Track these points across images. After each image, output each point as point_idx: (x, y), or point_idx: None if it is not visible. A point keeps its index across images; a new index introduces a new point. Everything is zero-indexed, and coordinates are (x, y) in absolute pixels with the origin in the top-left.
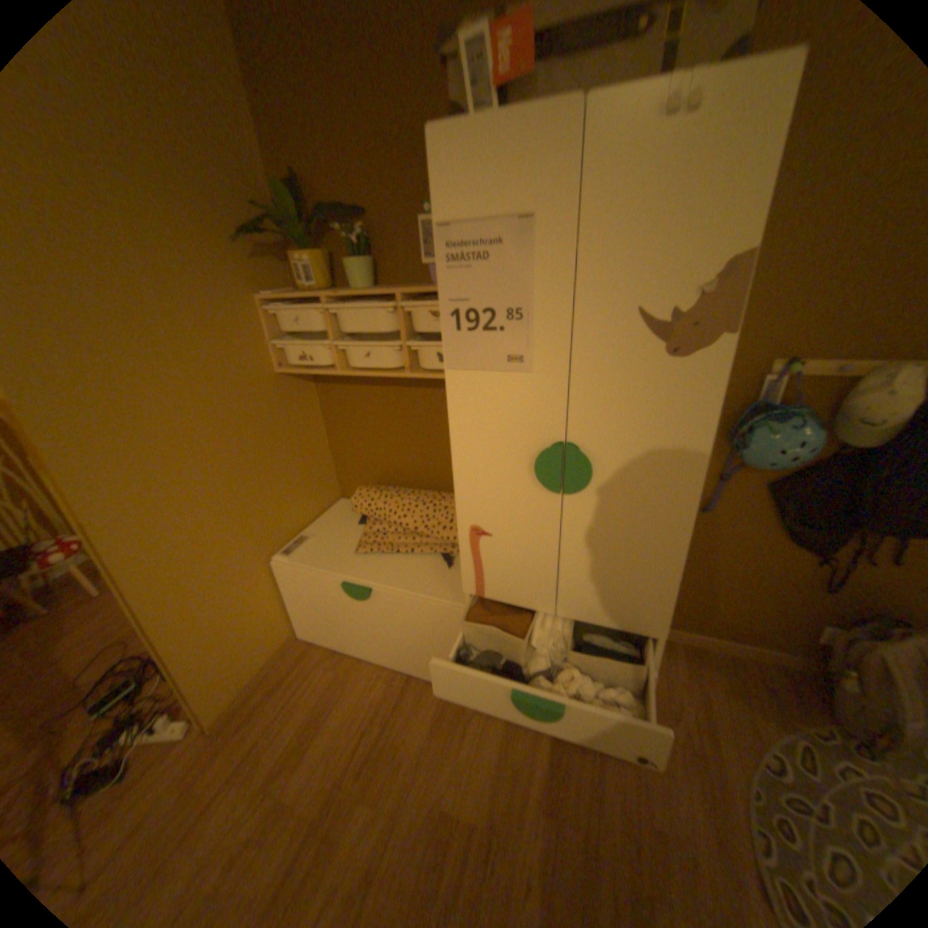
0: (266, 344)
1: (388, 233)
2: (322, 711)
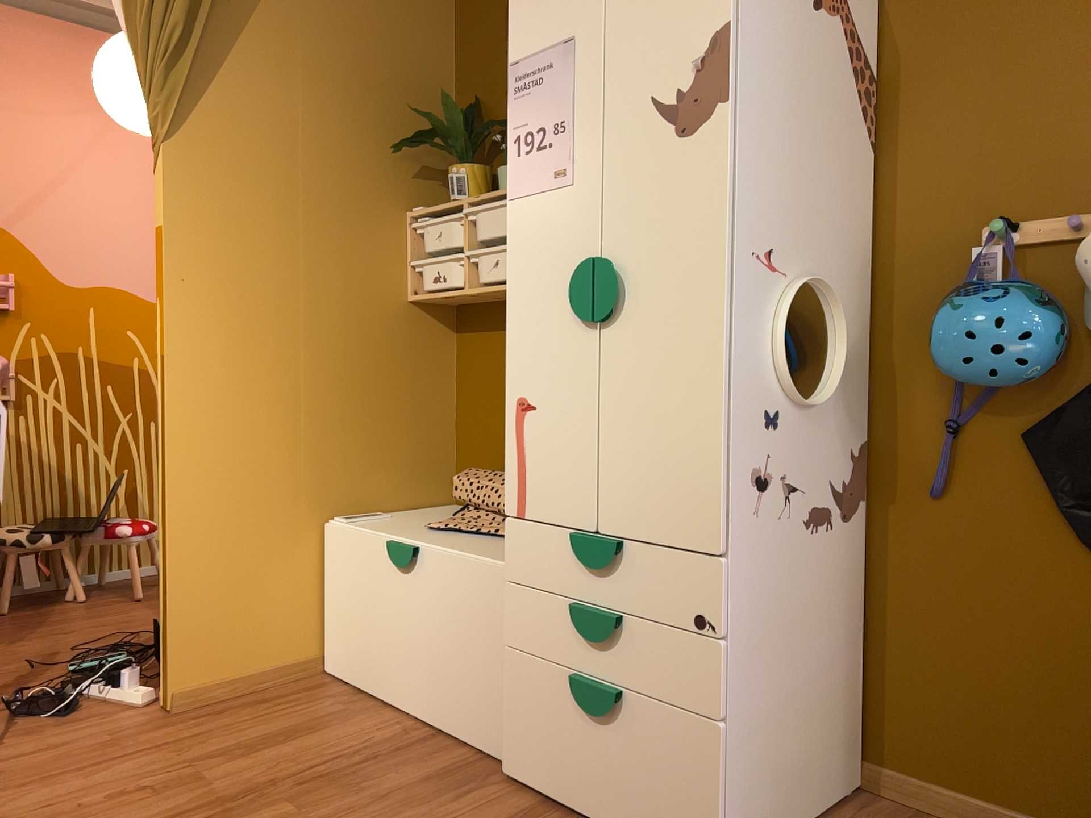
0: (406, 264)
1: None
2: (303, 729)
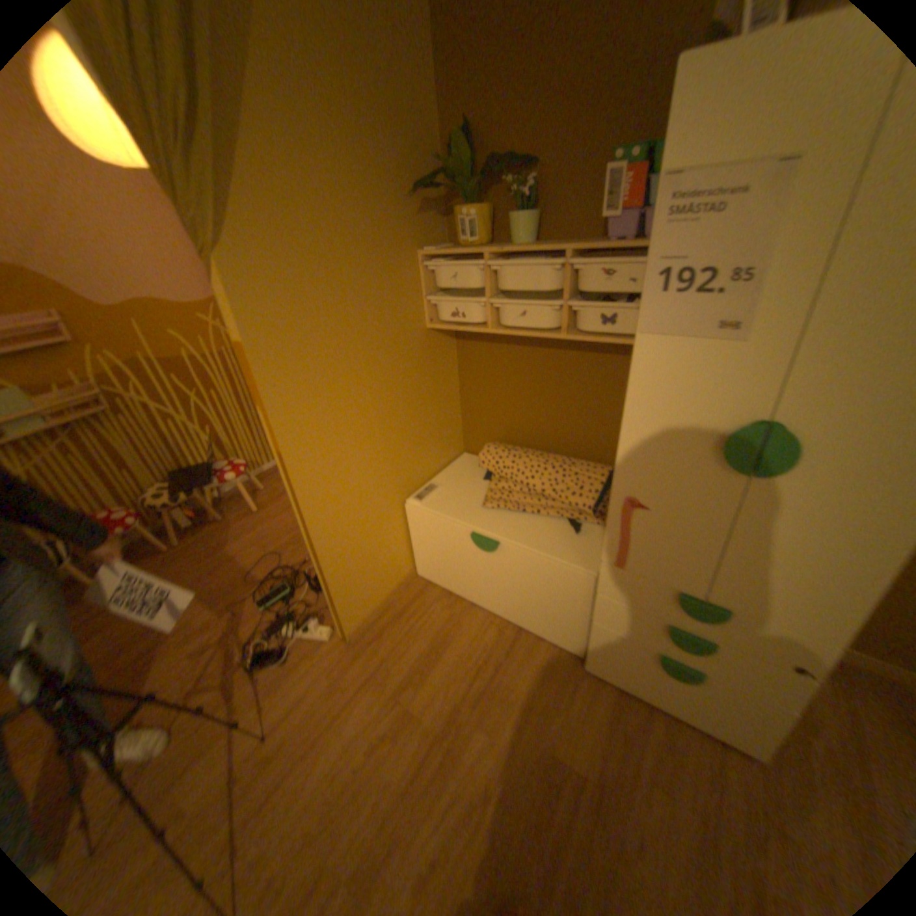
0: (422, 299)
1: (559, 184)
2: (441, 642)
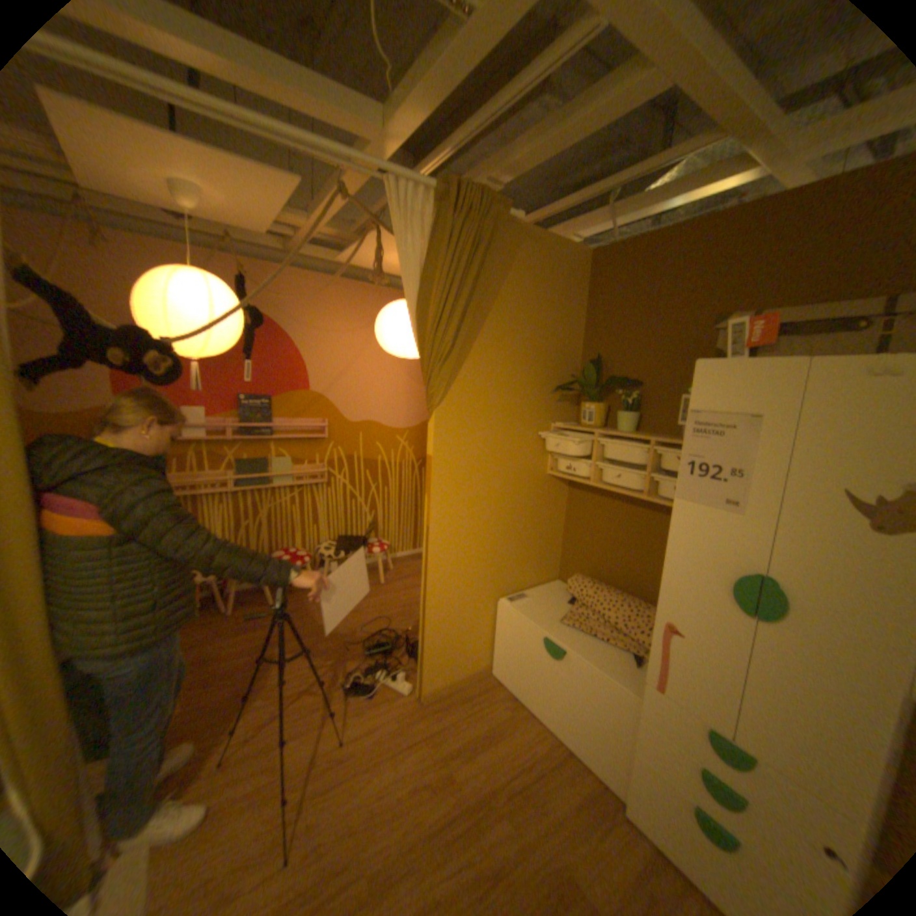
0: (548, 454)
1: (657, 399)
2: (497, 735)
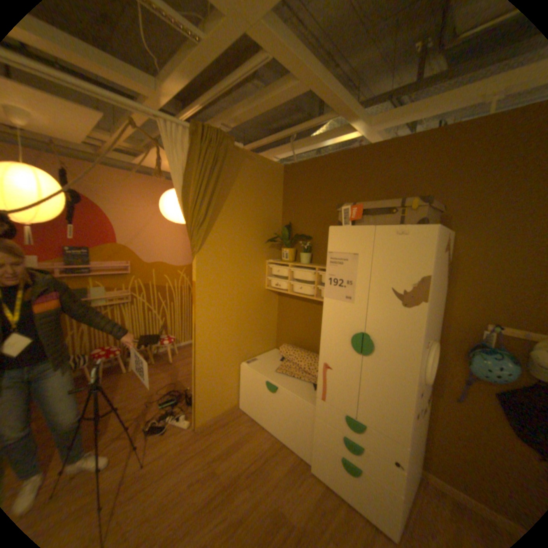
0: (265, 277)
1: (319, 246)
2: (241, 443)
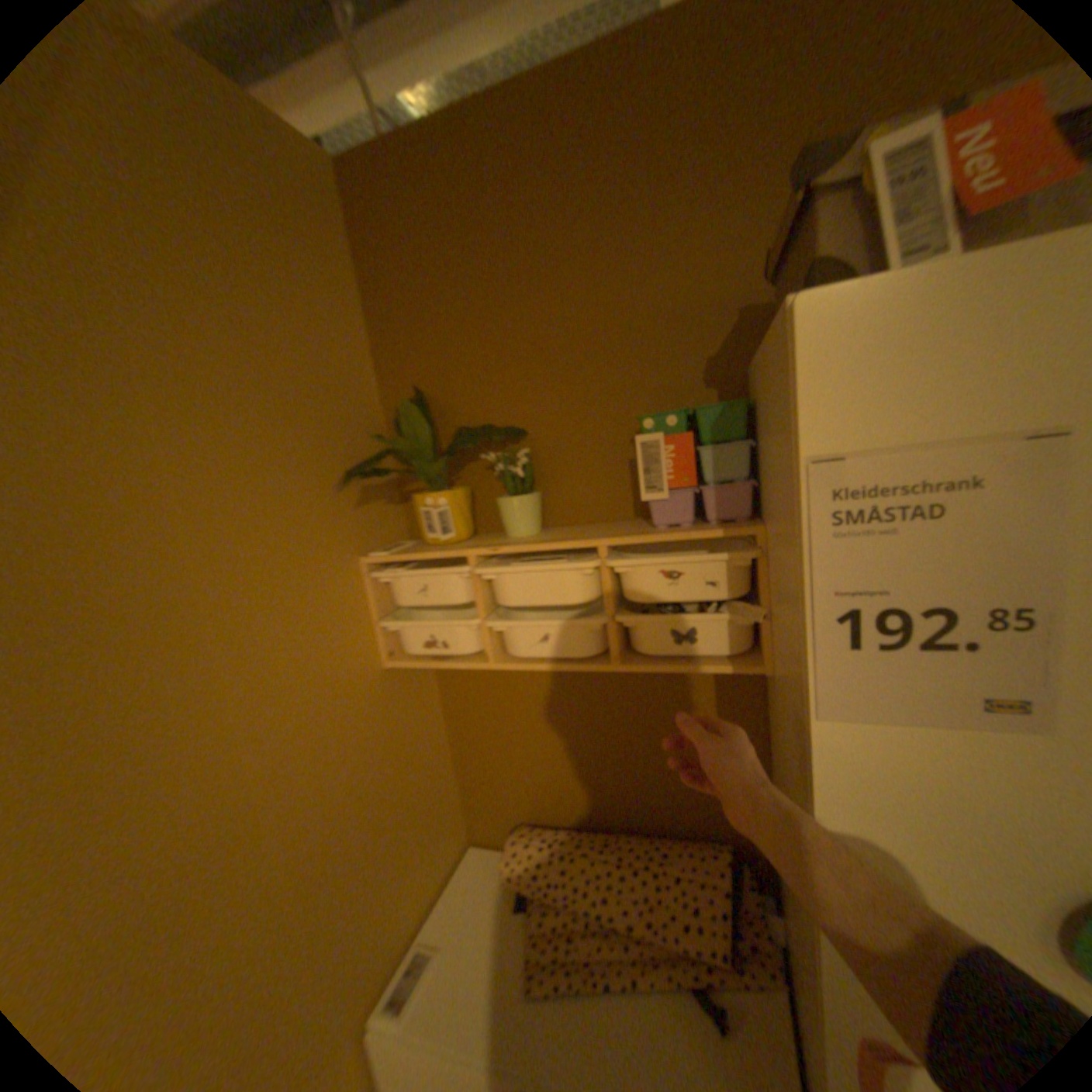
0: (375, 624)
1: (563, 457)
2: None
